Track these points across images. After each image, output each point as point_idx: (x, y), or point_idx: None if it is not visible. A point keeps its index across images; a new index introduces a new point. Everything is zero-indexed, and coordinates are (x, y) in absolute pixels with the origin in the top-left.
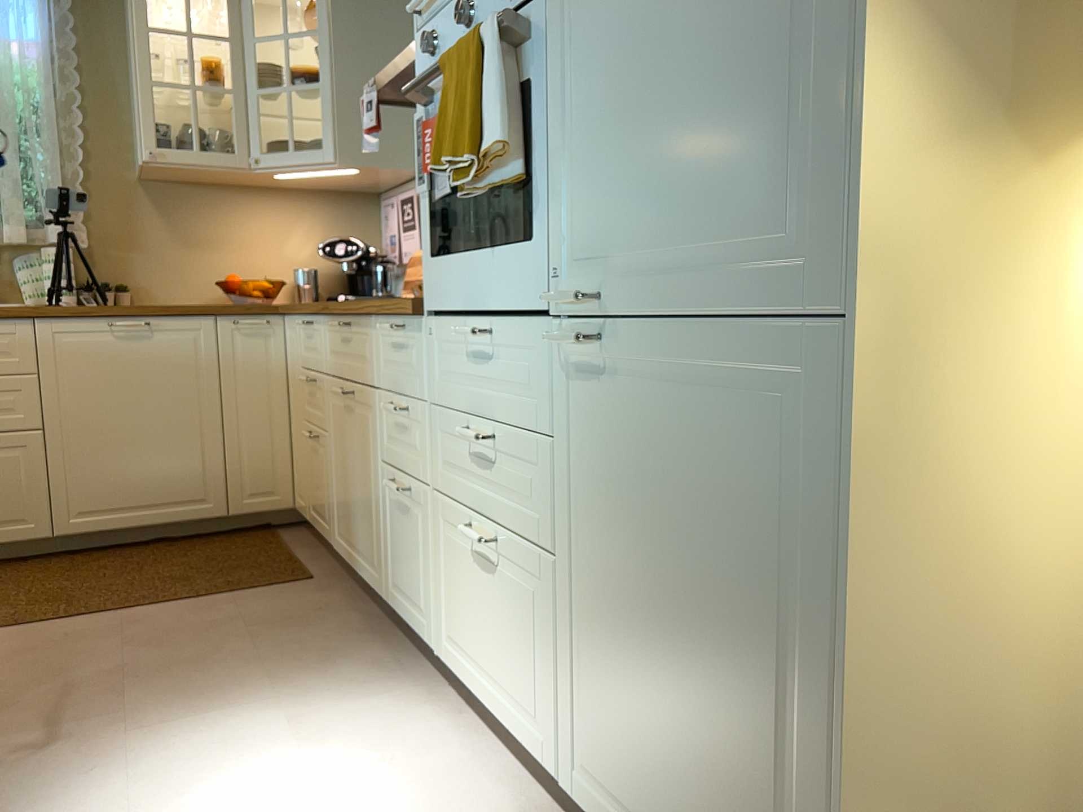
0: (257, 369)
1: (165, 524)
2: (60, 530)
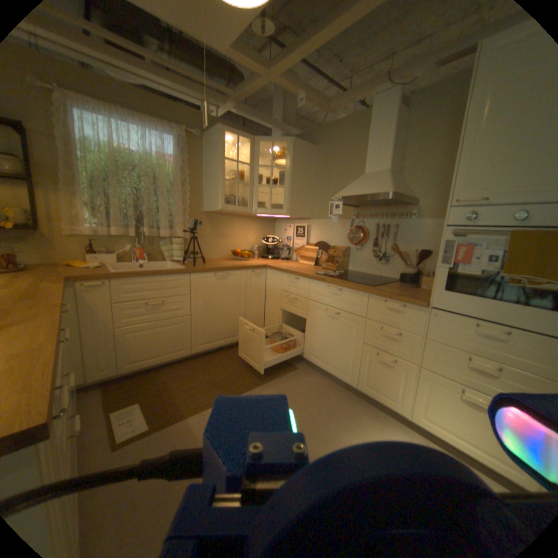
0: (257, 288)
1: (226, 344)
2: (194, 351)
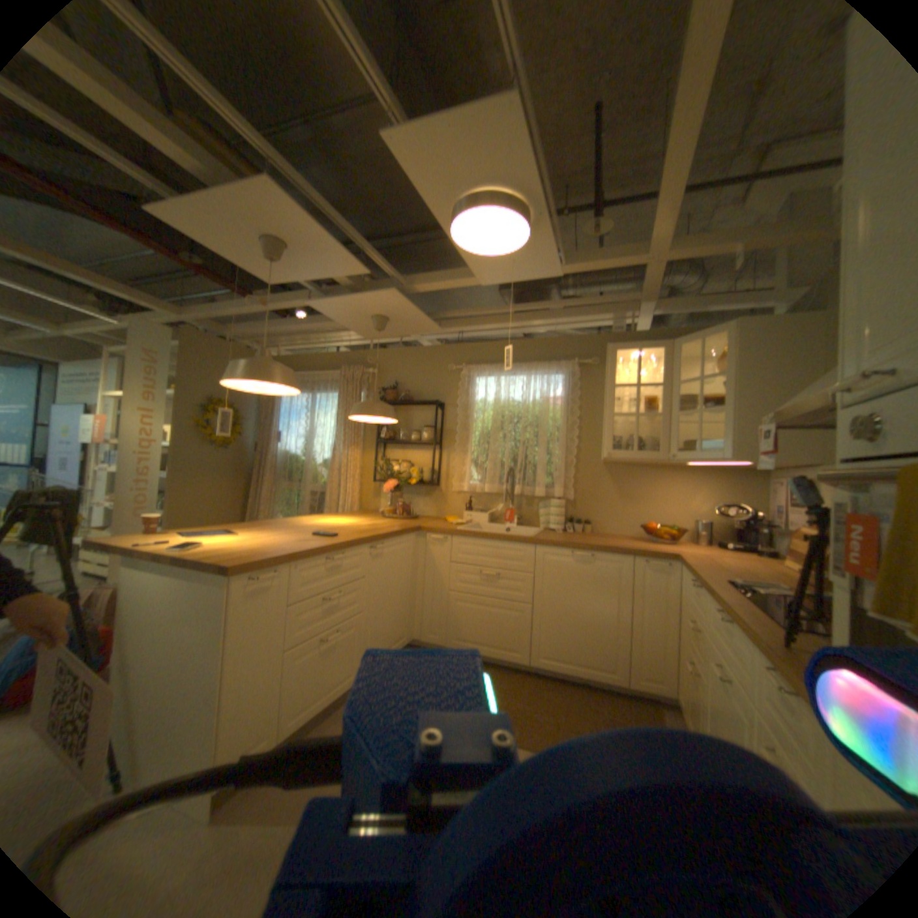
0: (660, 596)
1: (590, 680)
2: (534, 663)
